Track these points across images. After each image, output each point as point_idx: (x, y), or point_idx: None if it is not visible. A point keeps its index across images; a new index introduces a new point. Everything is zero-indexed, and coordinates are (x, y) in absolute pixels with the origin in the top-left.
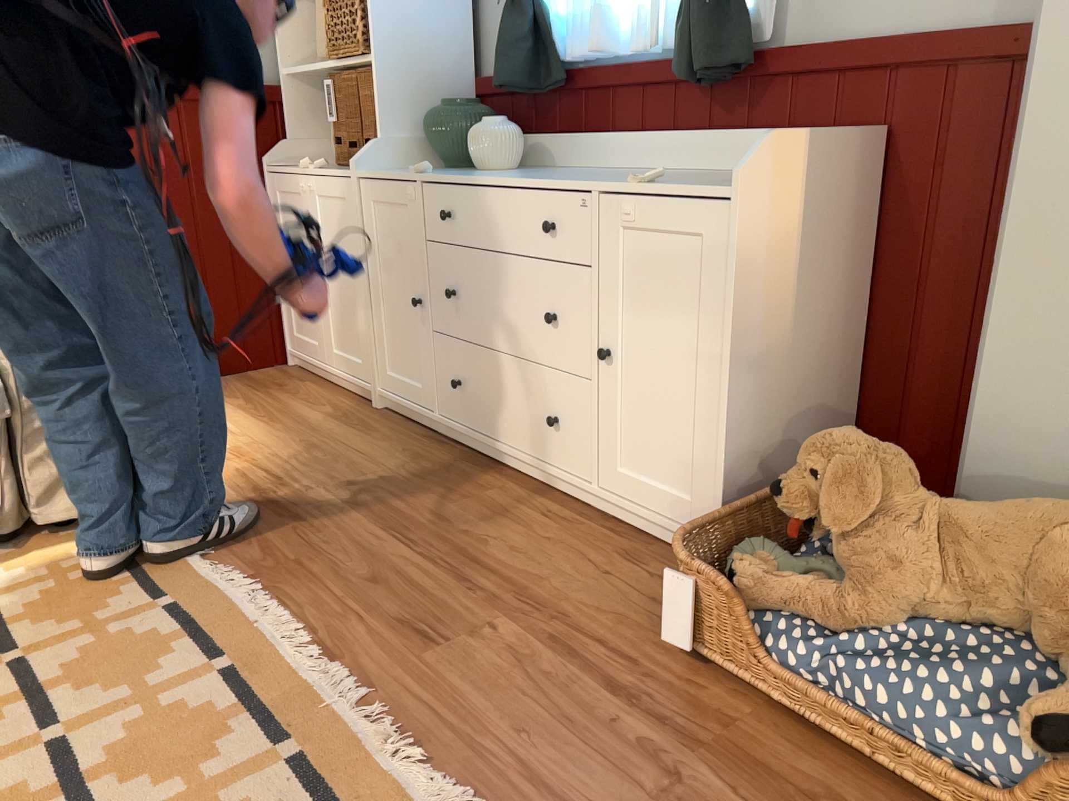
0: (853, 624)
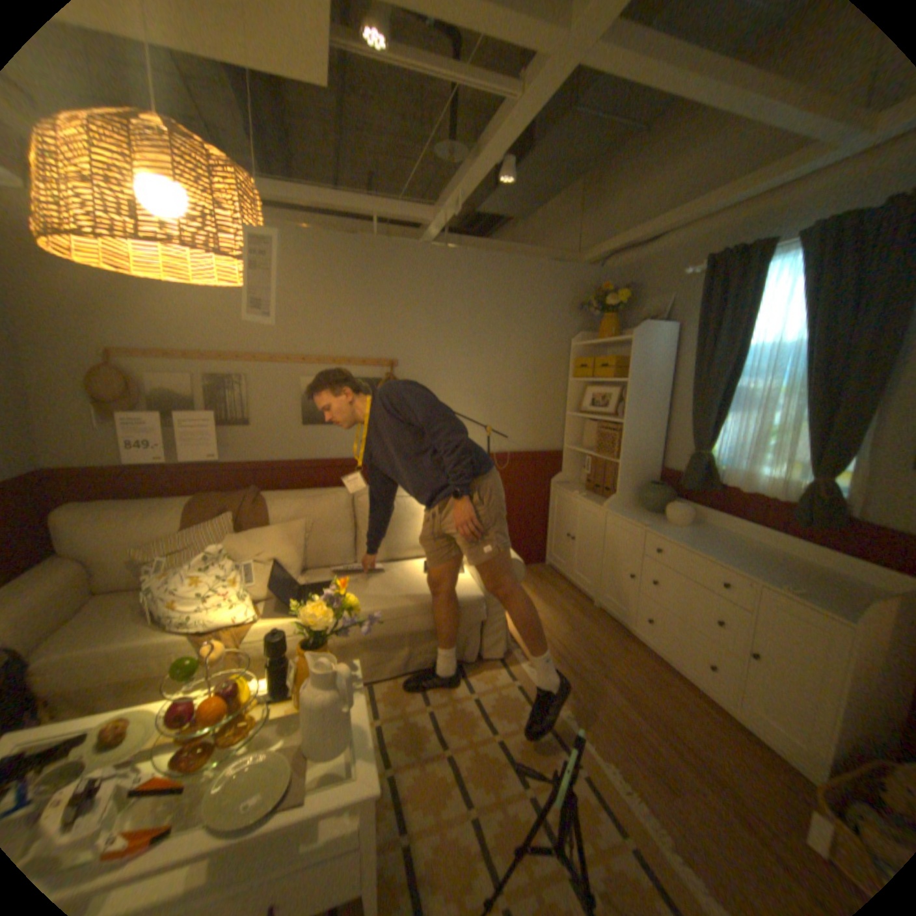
0: None
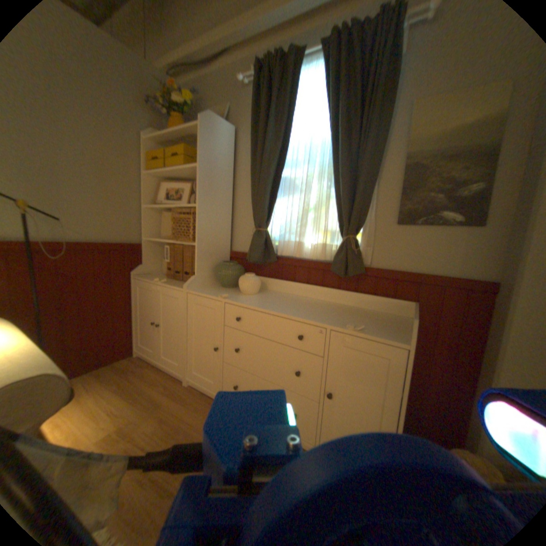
0: None
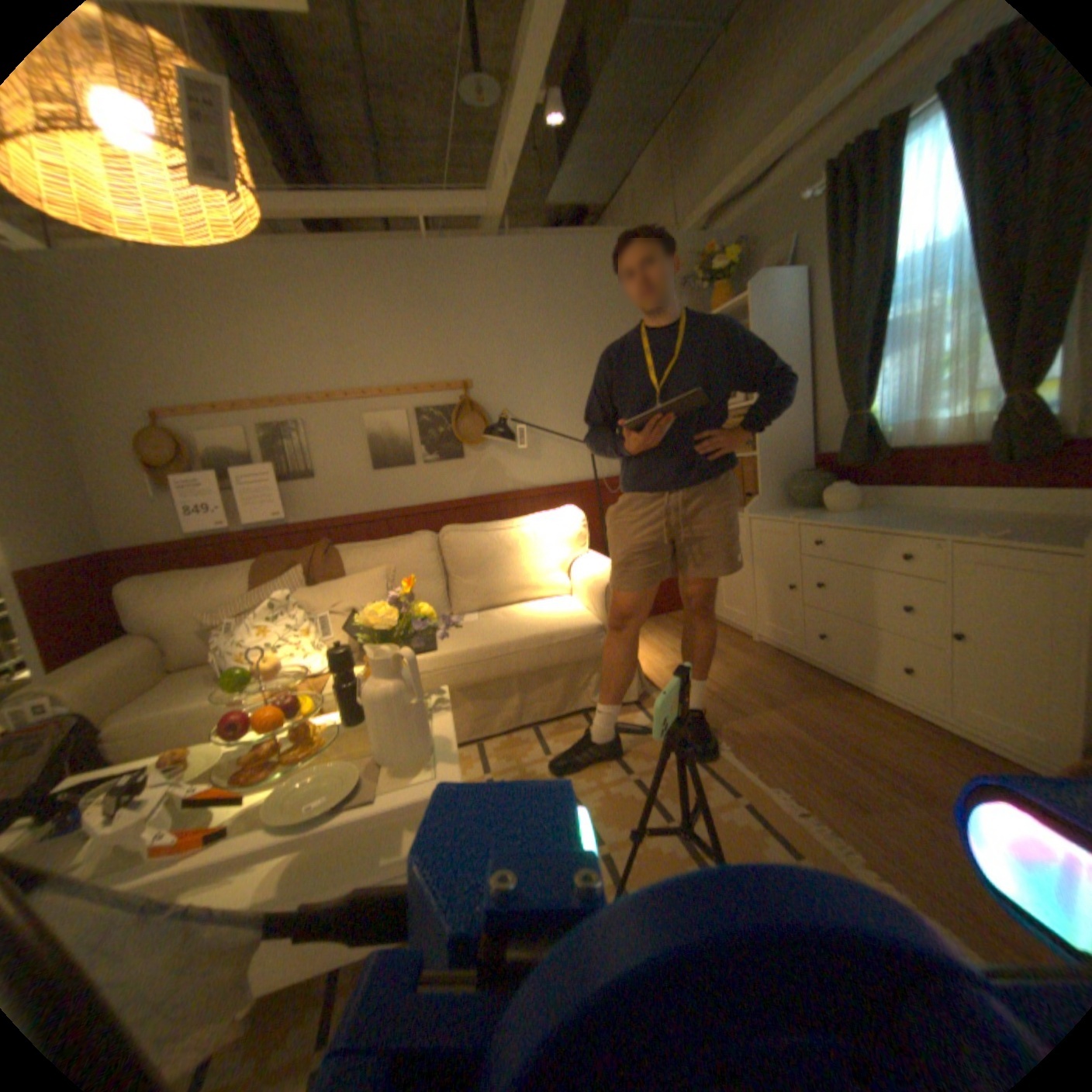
0: None
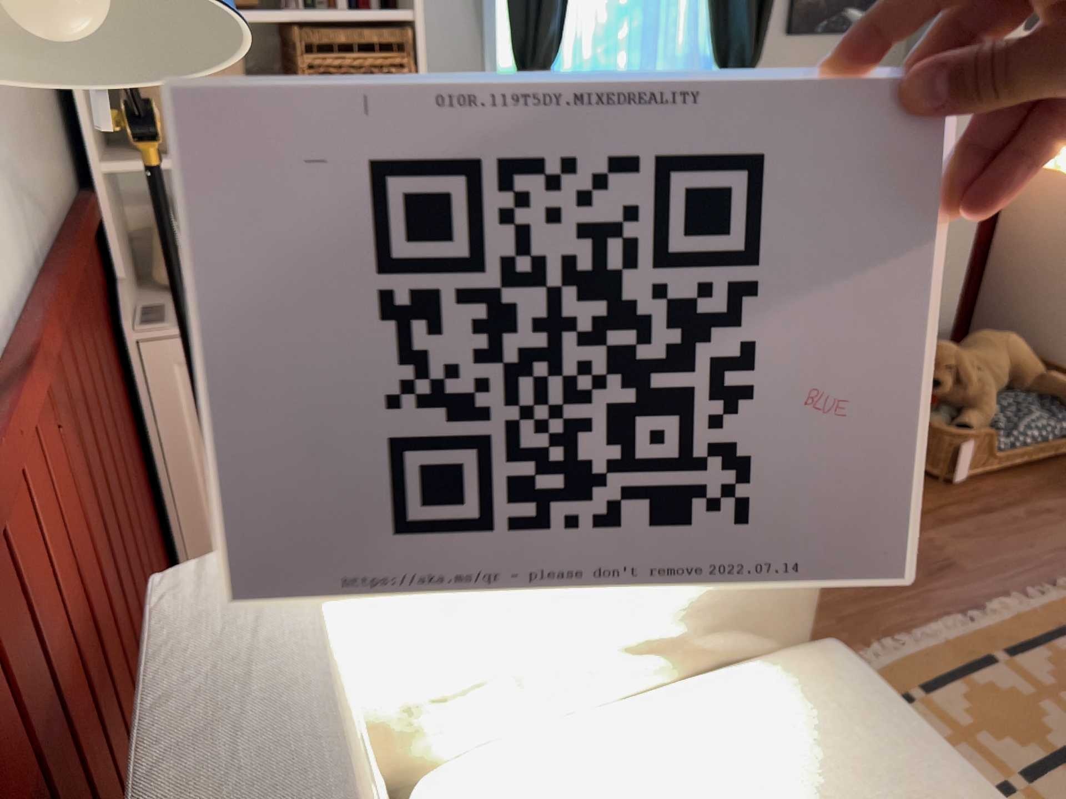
0: (992, 422)
